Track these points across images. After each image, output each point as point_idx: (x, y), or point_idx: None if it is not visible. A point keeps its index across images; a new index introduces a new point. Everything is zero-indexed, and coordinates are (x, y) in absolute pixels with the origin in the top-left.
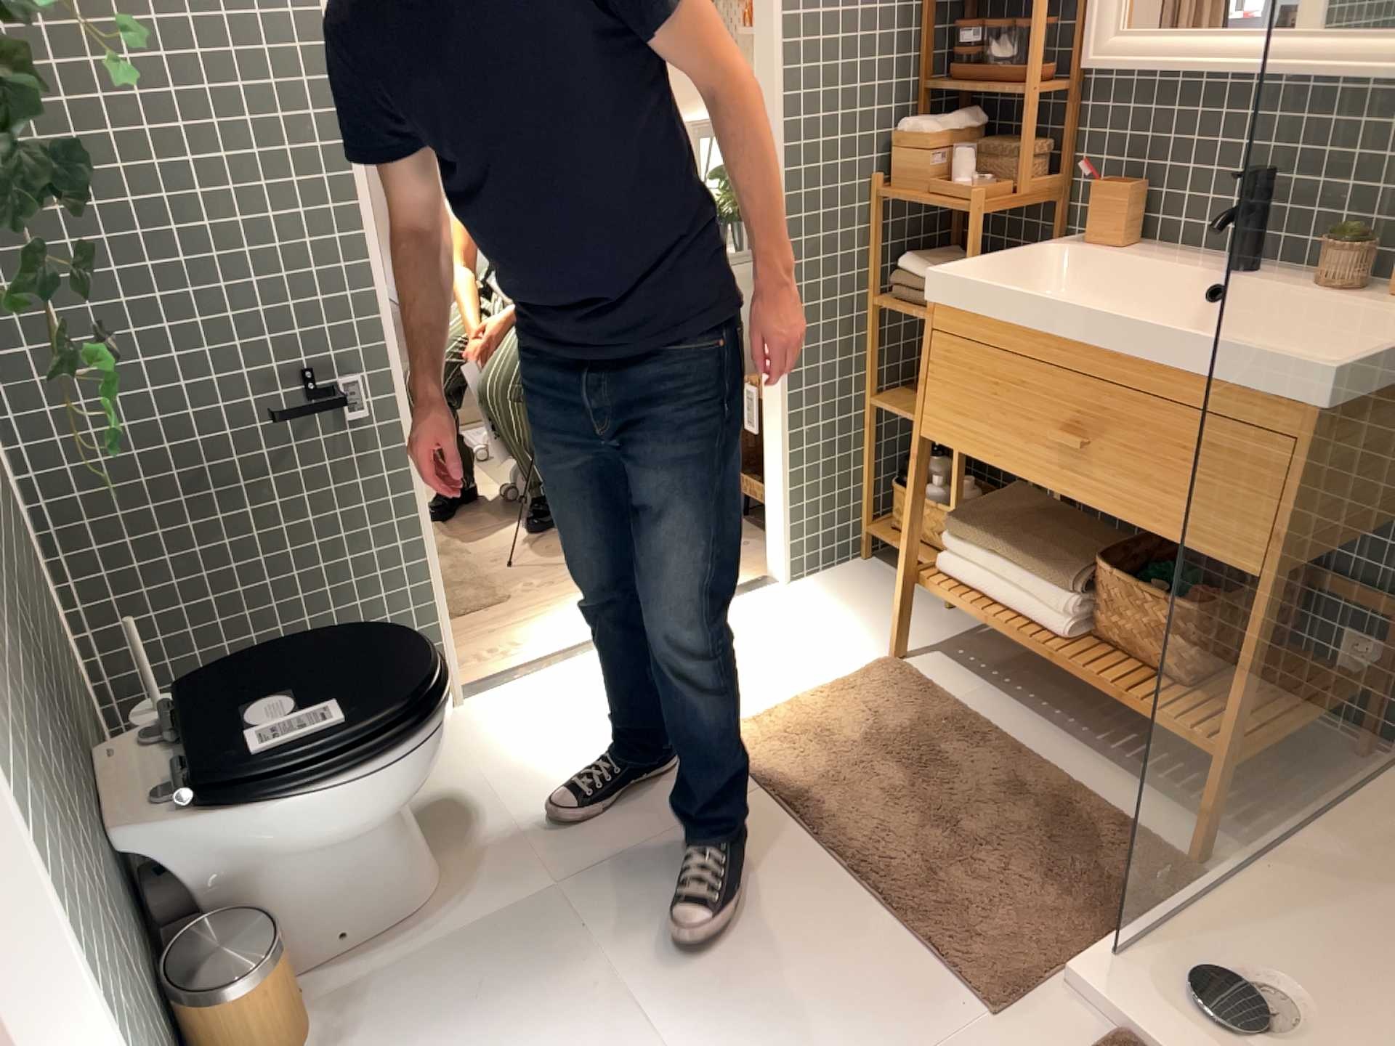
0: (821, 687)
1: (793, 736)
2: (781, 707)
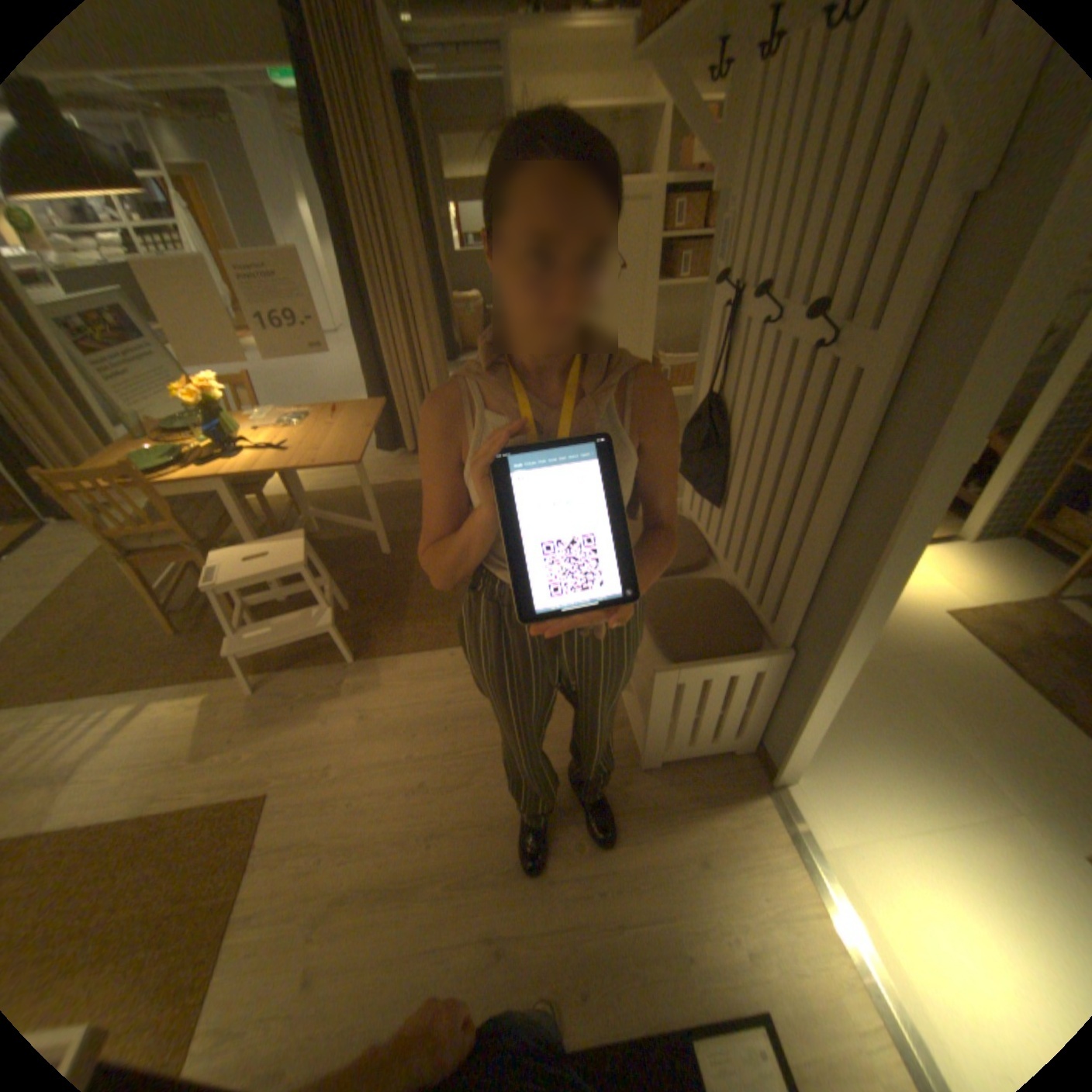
0: (1007, 602)
1: (995, 623)
2: (985, 606)
